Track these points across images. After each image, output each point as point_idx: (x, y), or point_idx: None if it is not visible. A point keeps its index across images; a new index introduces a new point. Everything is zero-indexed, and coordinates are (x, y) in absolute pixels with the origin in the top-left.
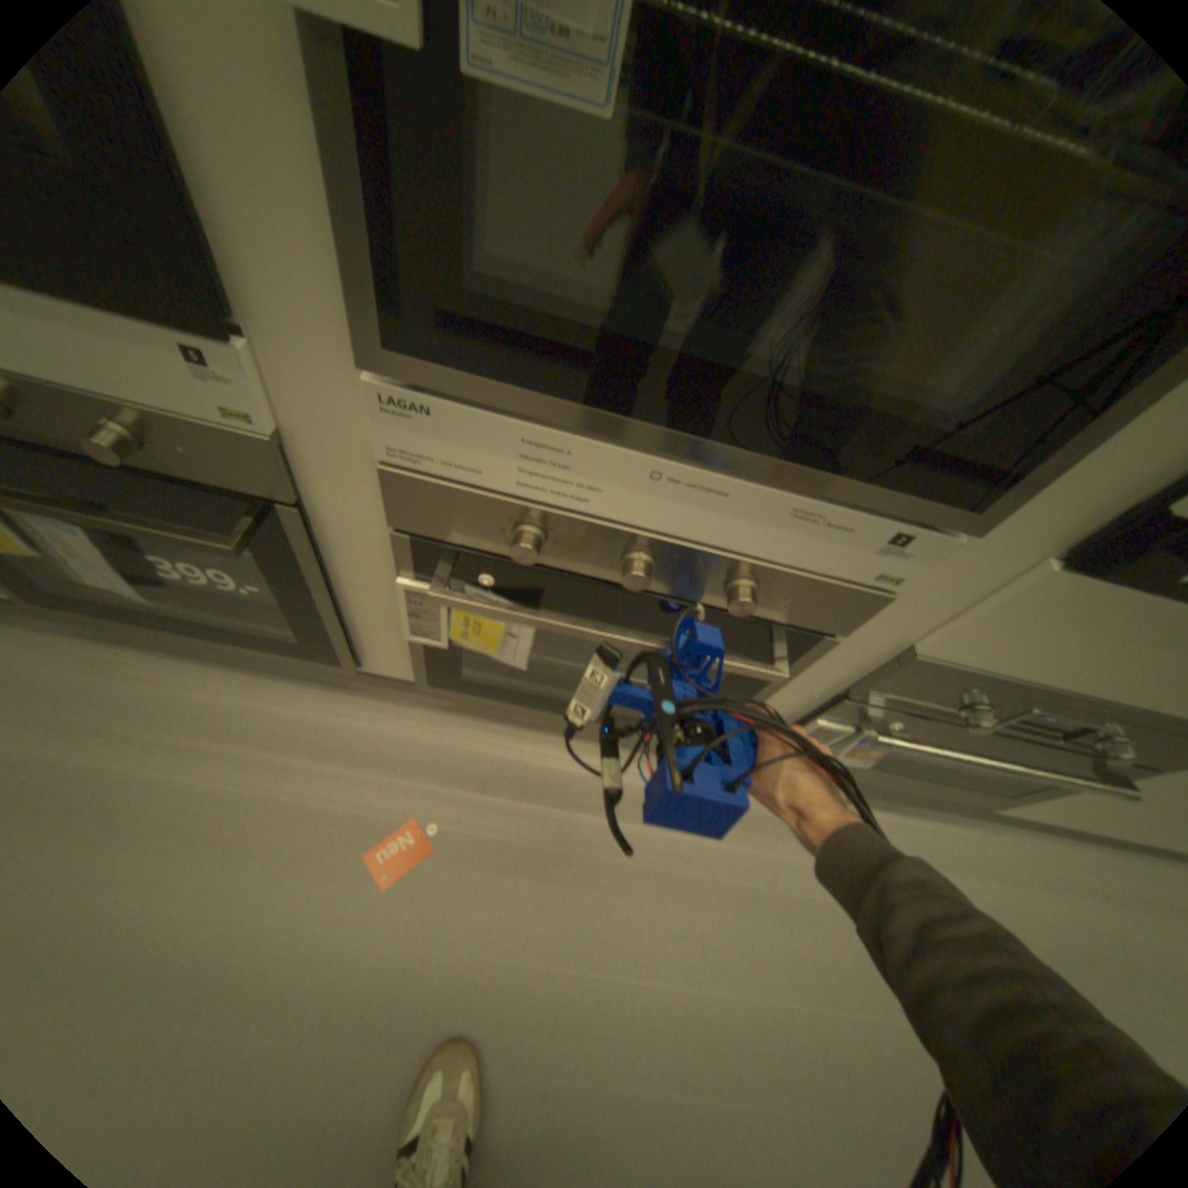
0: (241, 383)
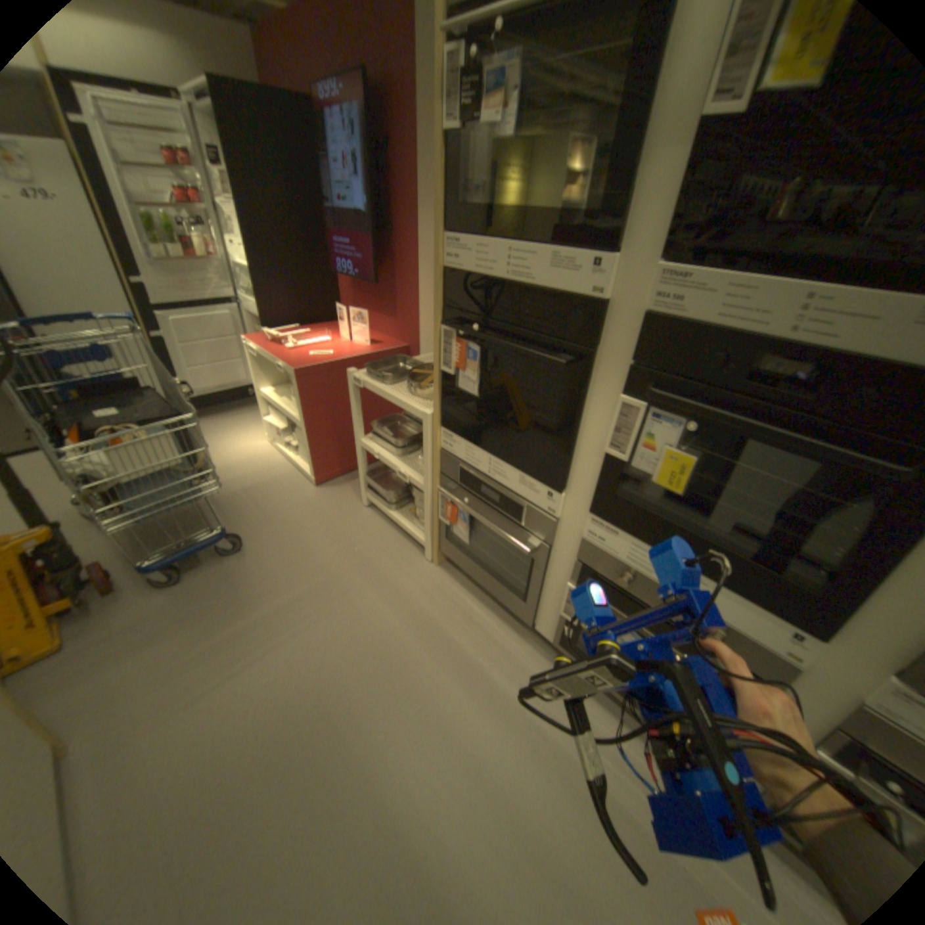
0: (812, 654)
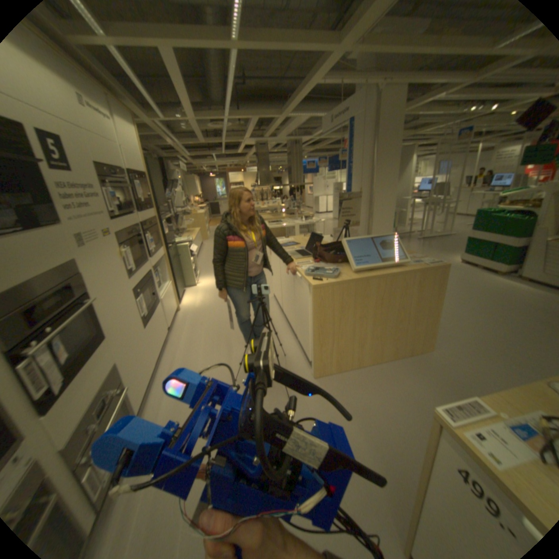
0: None
